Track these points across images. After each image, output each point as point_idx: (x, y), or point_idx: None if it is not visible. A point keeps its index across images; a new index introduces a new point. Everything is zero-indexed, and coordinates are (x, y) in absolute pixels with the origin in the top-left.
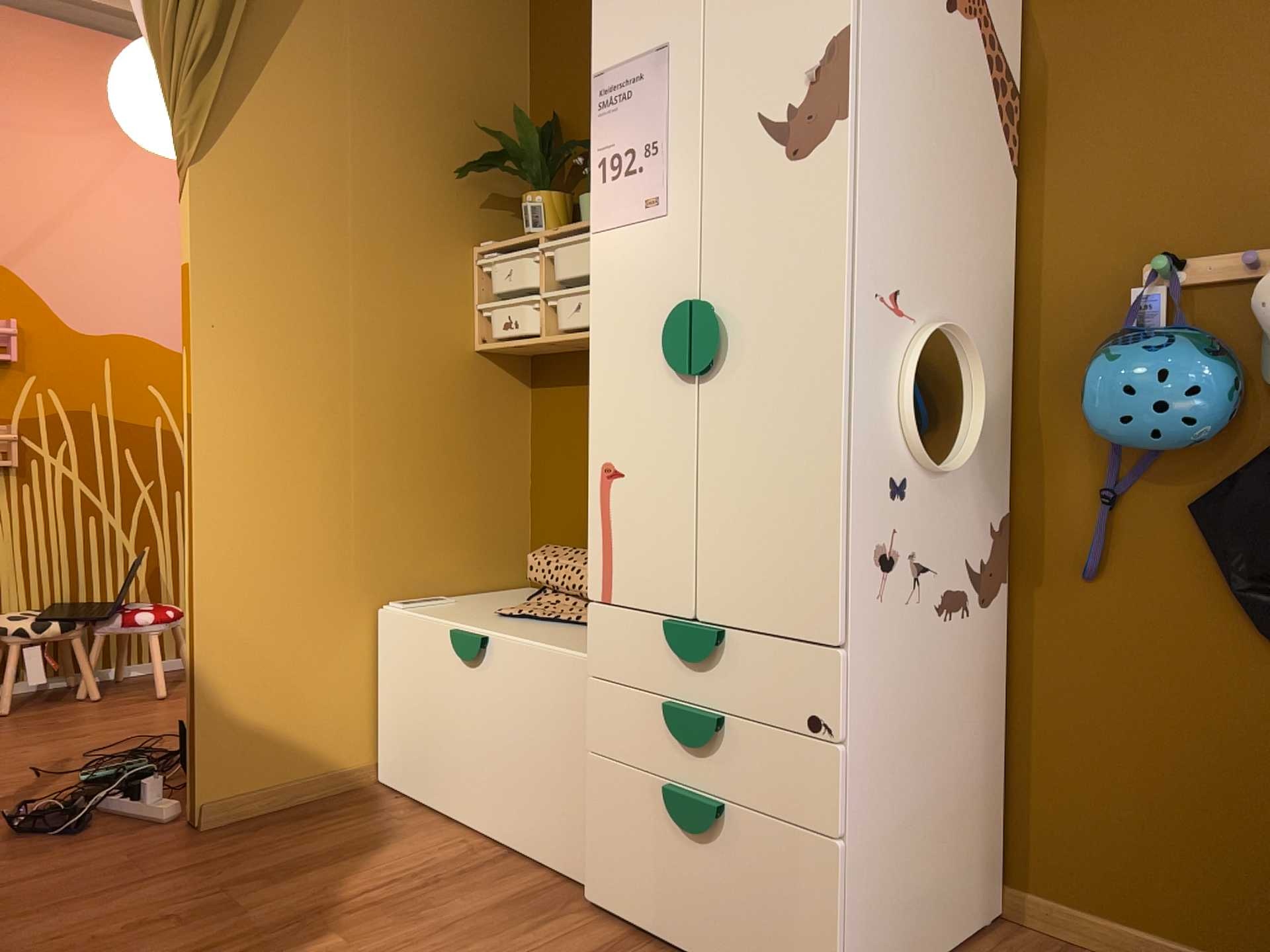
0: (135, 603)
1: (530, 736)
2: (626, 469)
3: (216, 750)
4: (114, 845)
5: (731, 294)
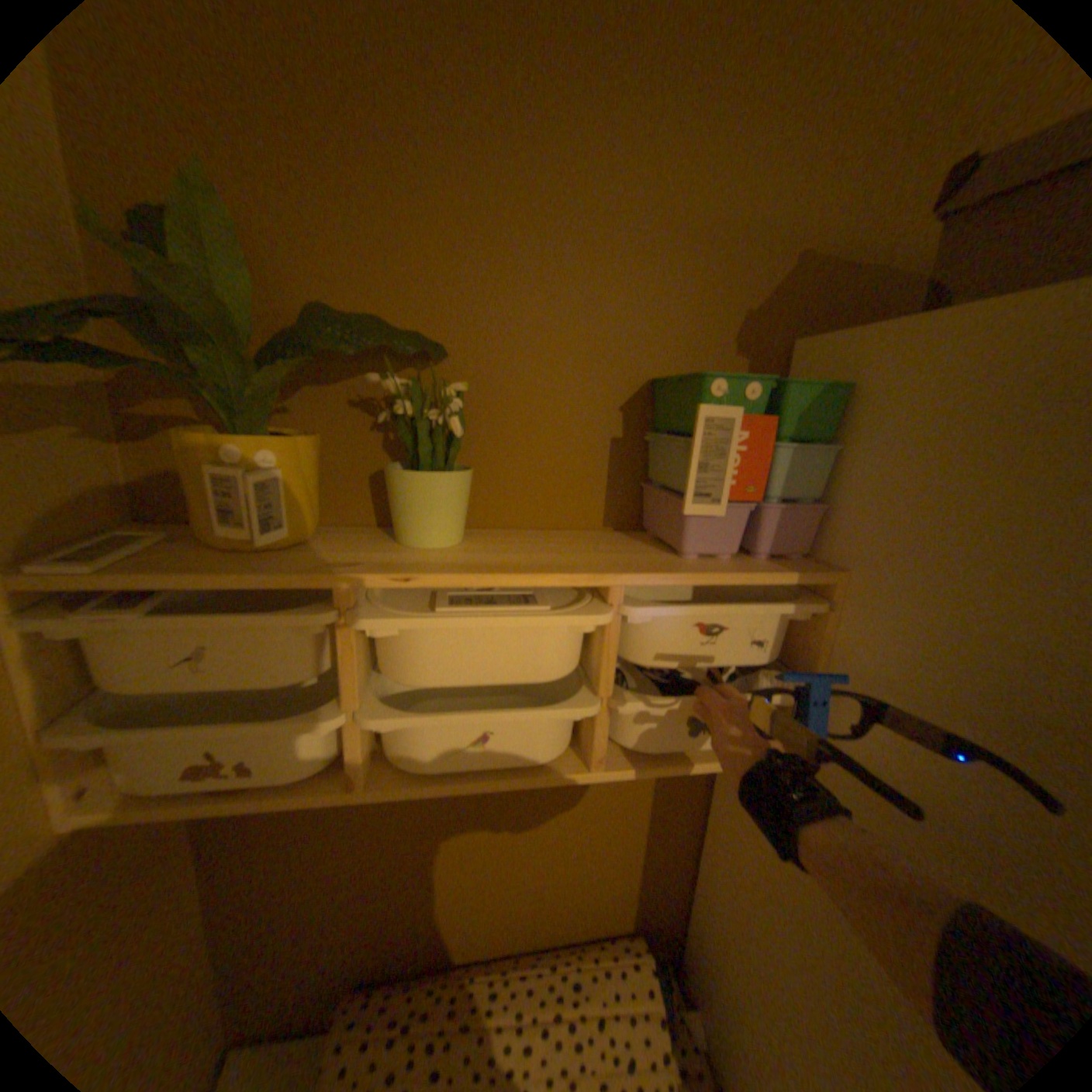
0: None
1: None
2: None
3: None
4: None
5: None
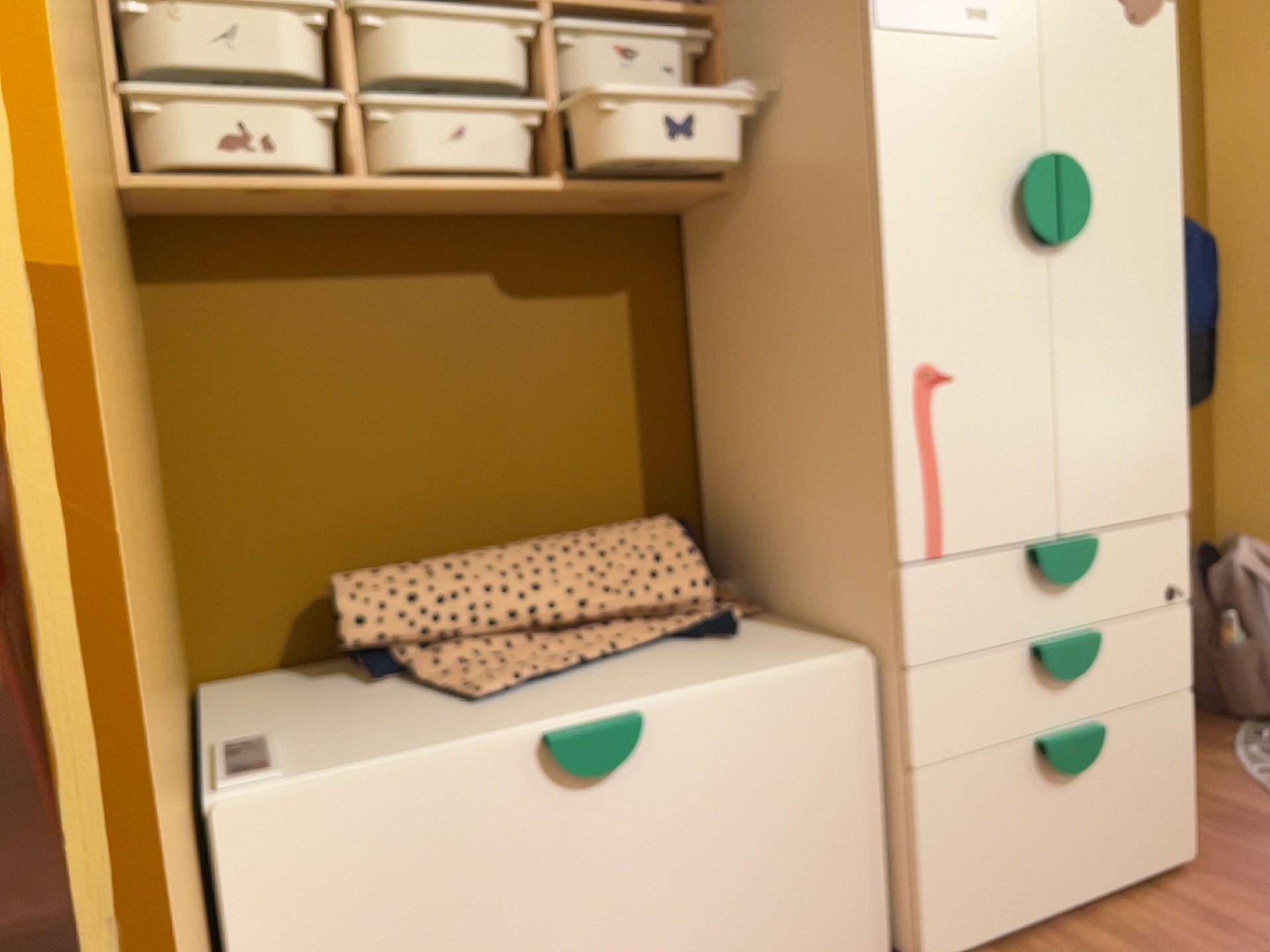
0: None
1: (756, 827)
2: (958, 371)
3: None
4: None
5: (1081, 155)
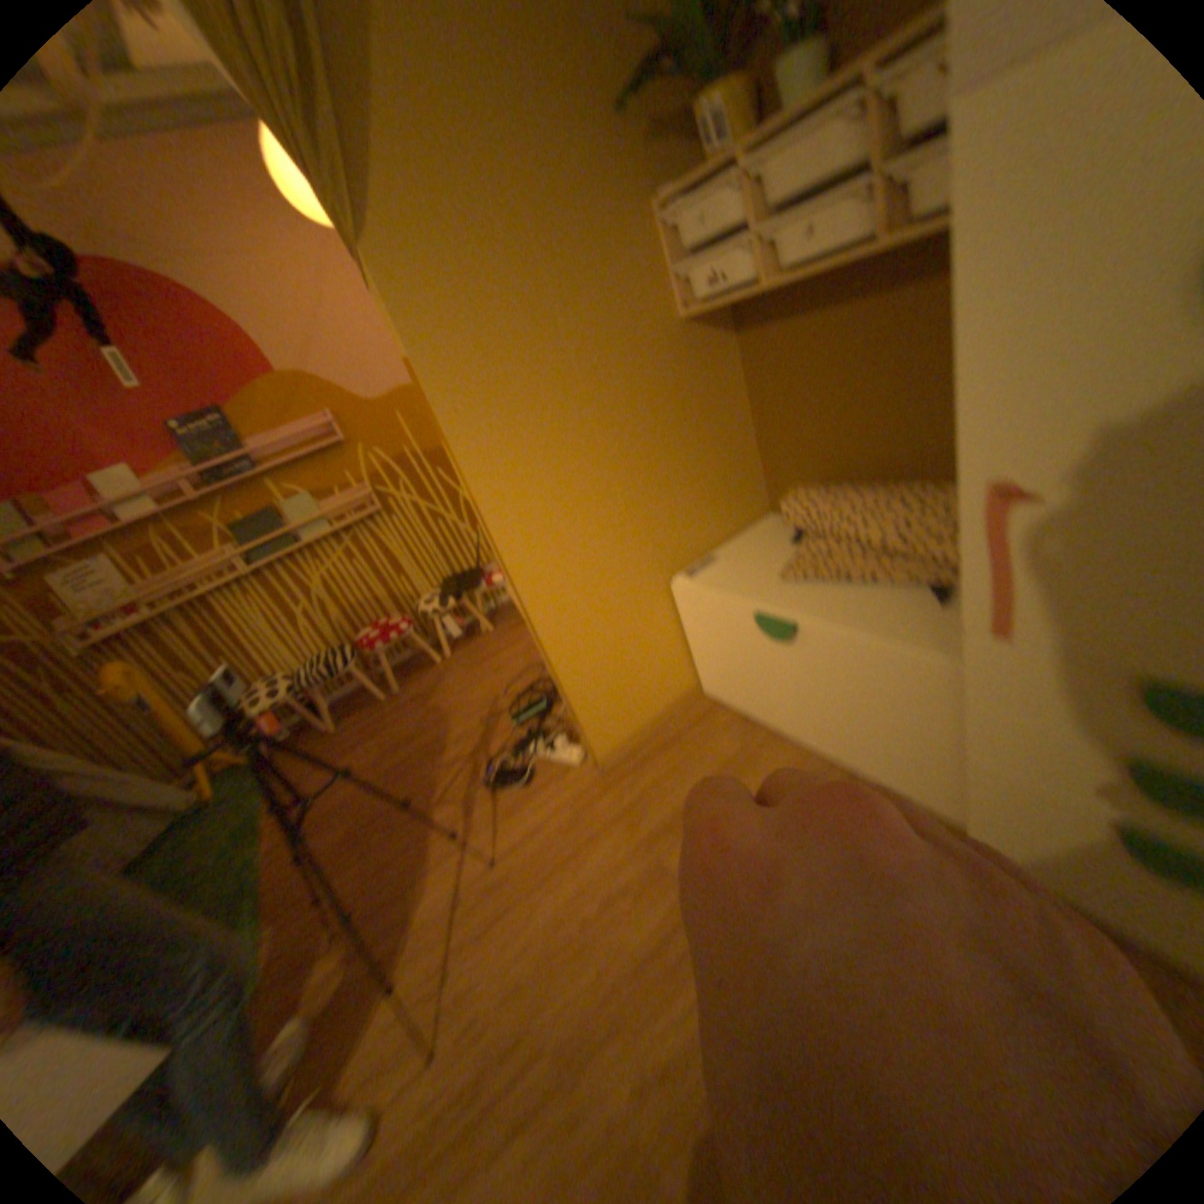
0: (486, 563)
1: (866, 703)
2: (1048, 488)
3: (595, 719)
4: (557, 792)
5: None
